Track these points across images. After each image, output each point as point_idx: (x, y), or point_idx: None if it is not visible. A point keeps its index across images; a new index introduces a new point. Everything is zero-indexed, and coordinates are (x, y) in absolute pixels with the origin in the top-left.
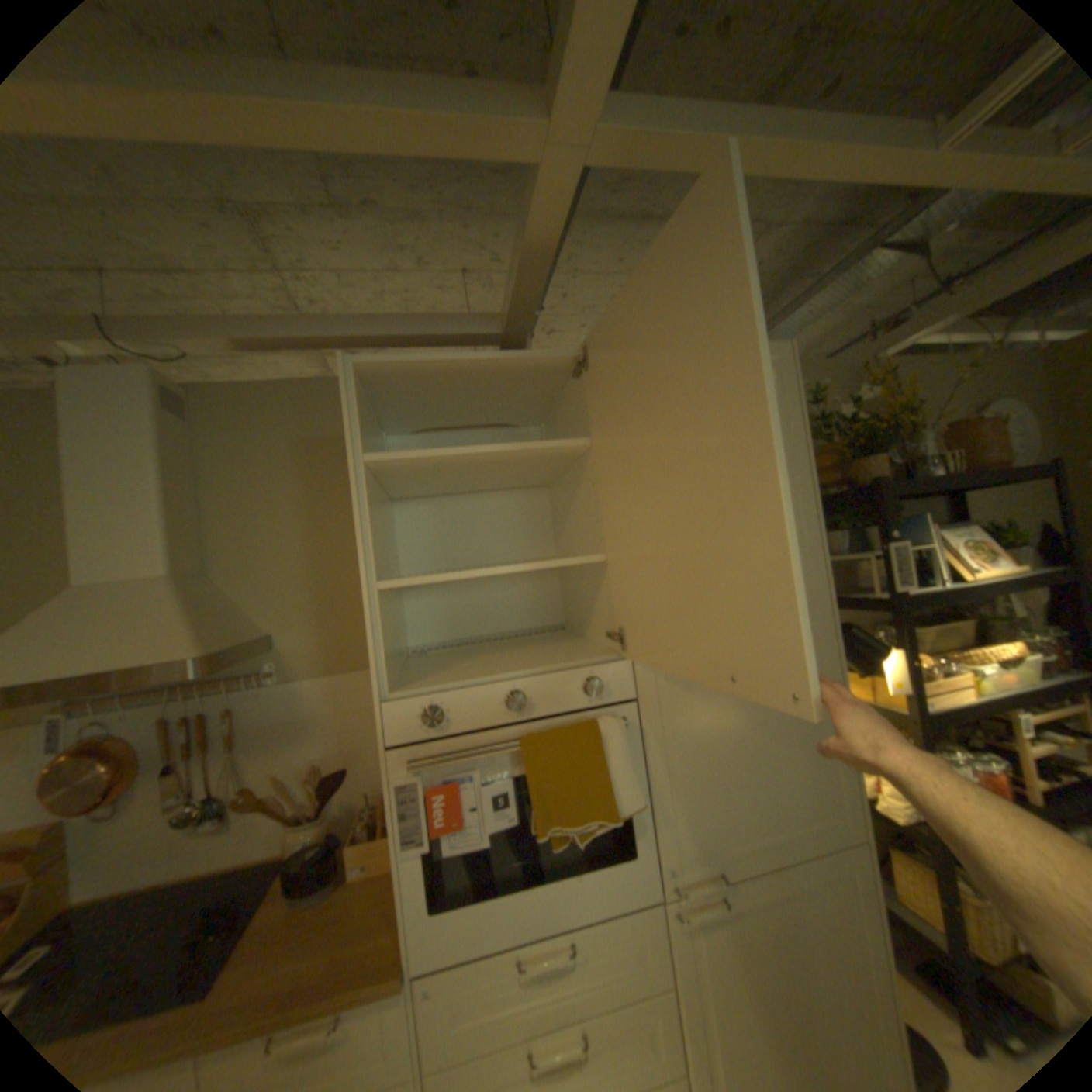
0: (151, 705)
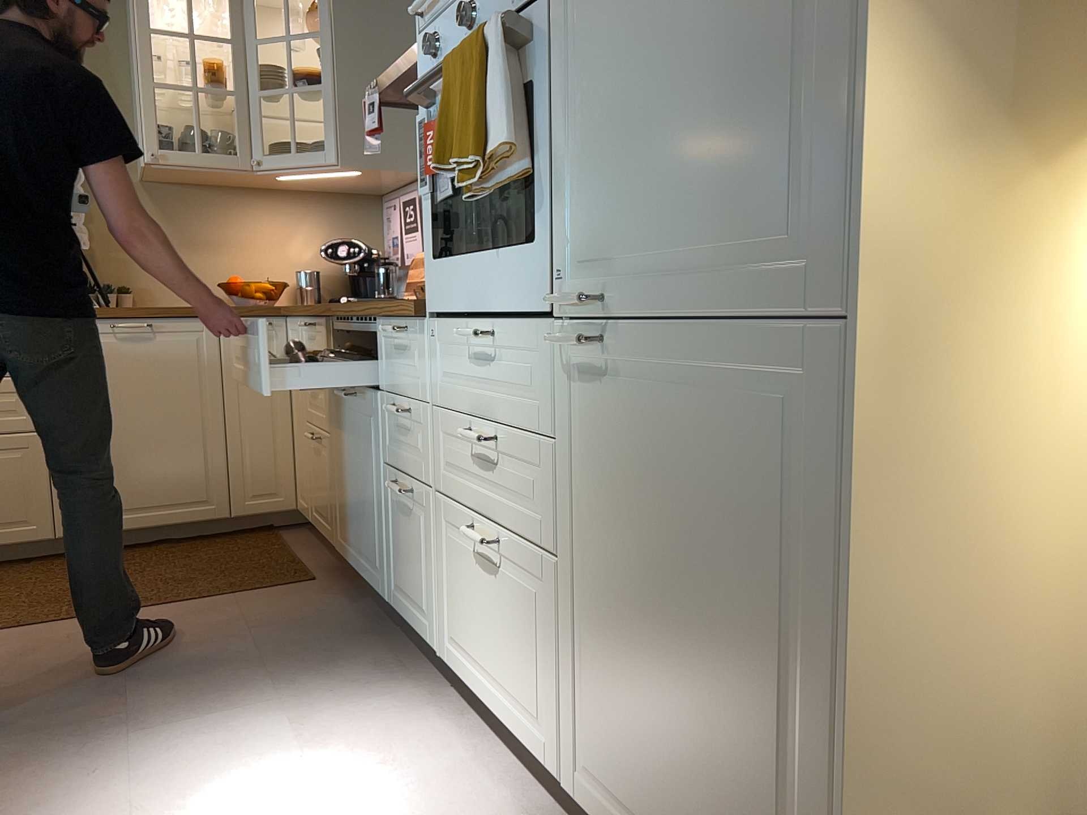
0: None
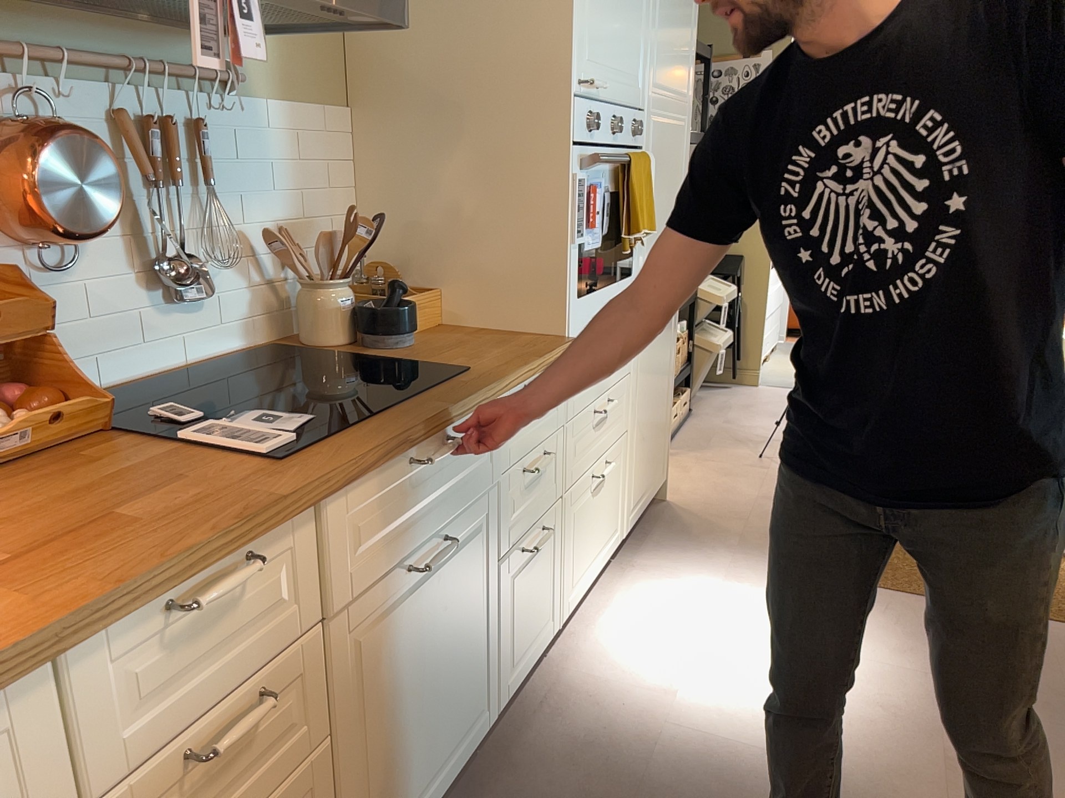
0: (97, 82)
